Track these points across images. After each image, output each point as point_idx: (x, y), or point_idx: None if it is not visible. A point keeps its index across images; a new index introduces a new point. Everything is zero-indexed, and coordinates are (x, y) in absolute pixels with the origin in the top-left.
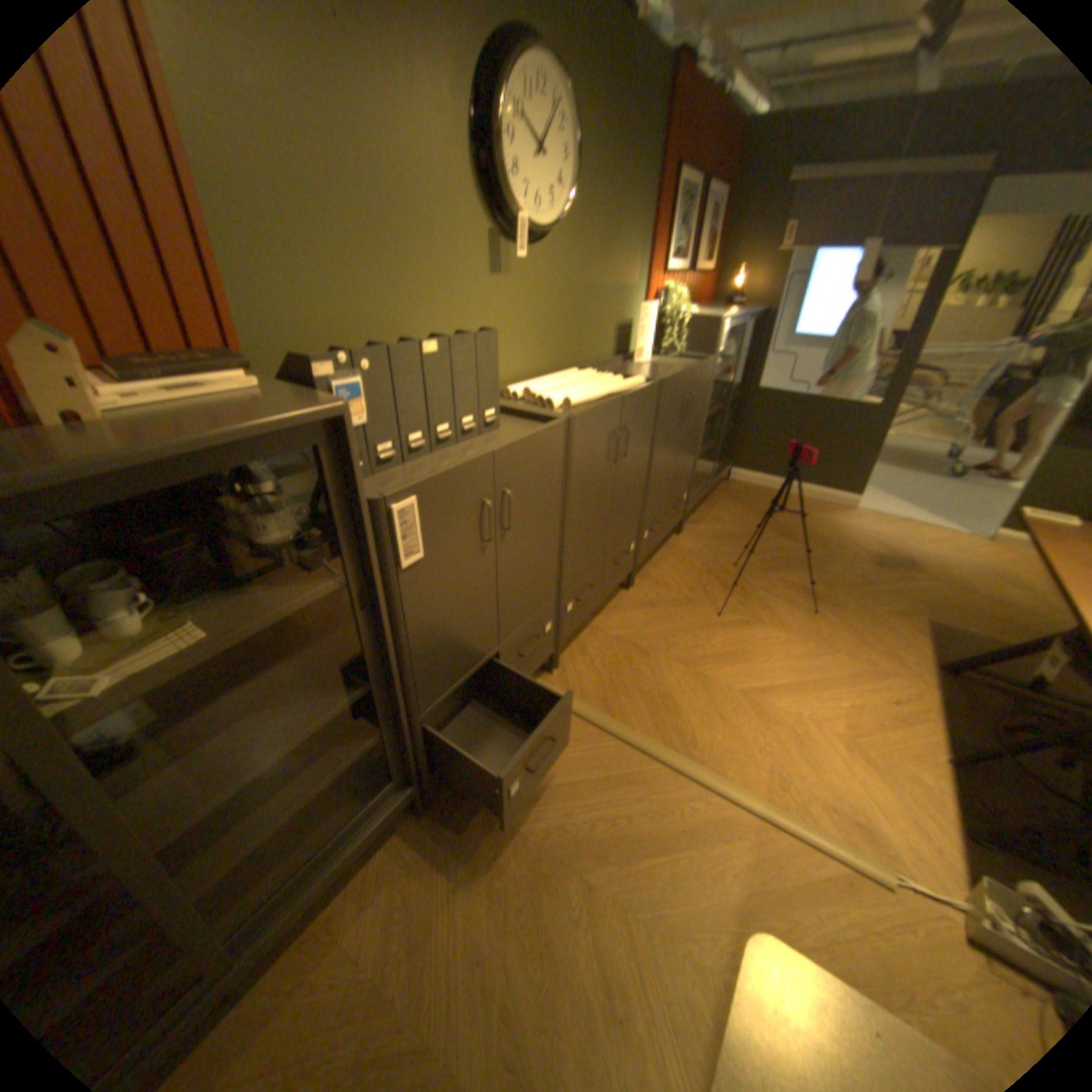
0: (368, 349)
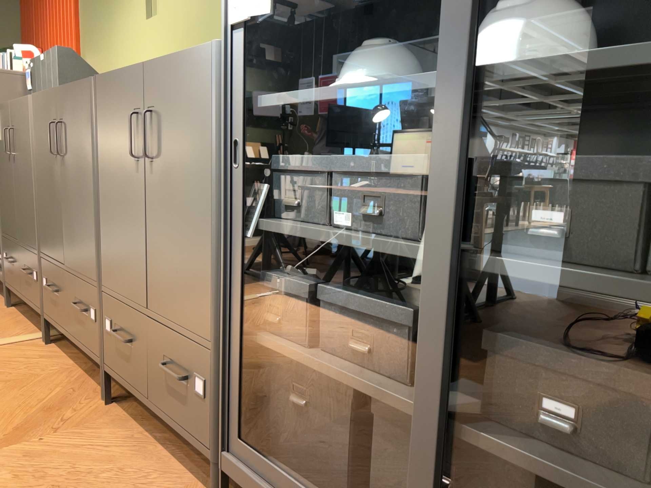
0: (33, 60)
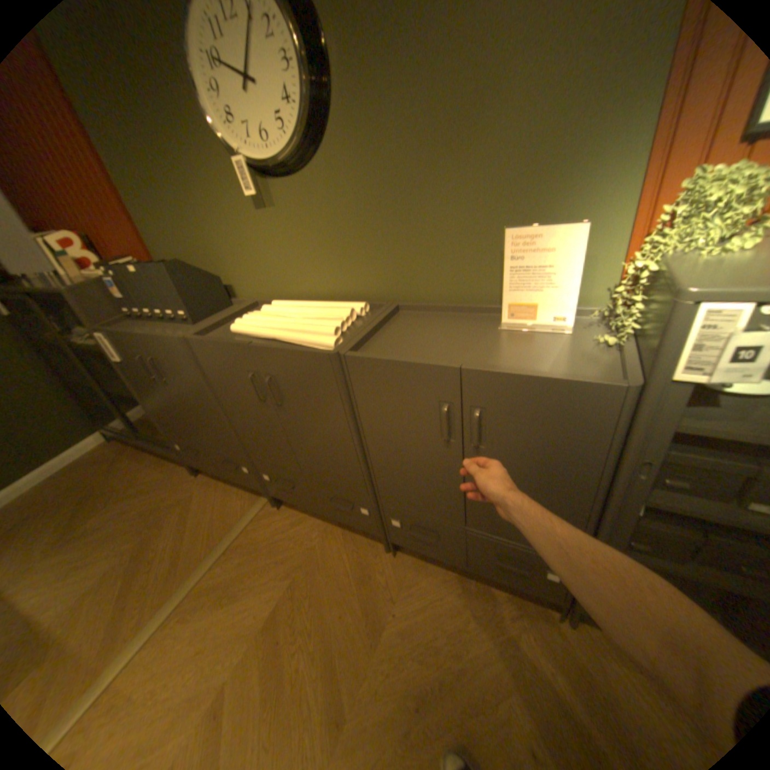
0: (110, 267)
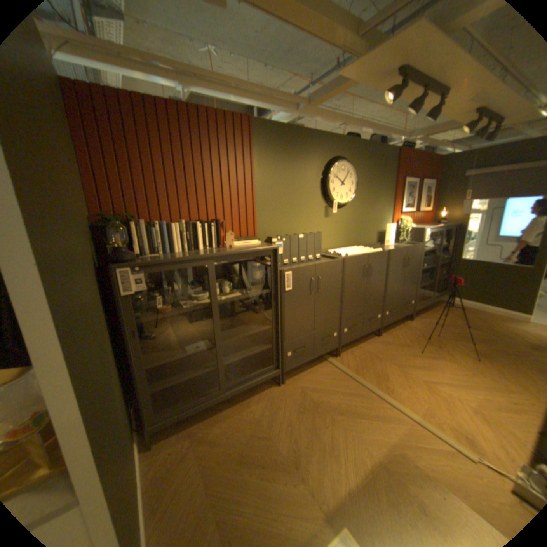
0: (285, 236)
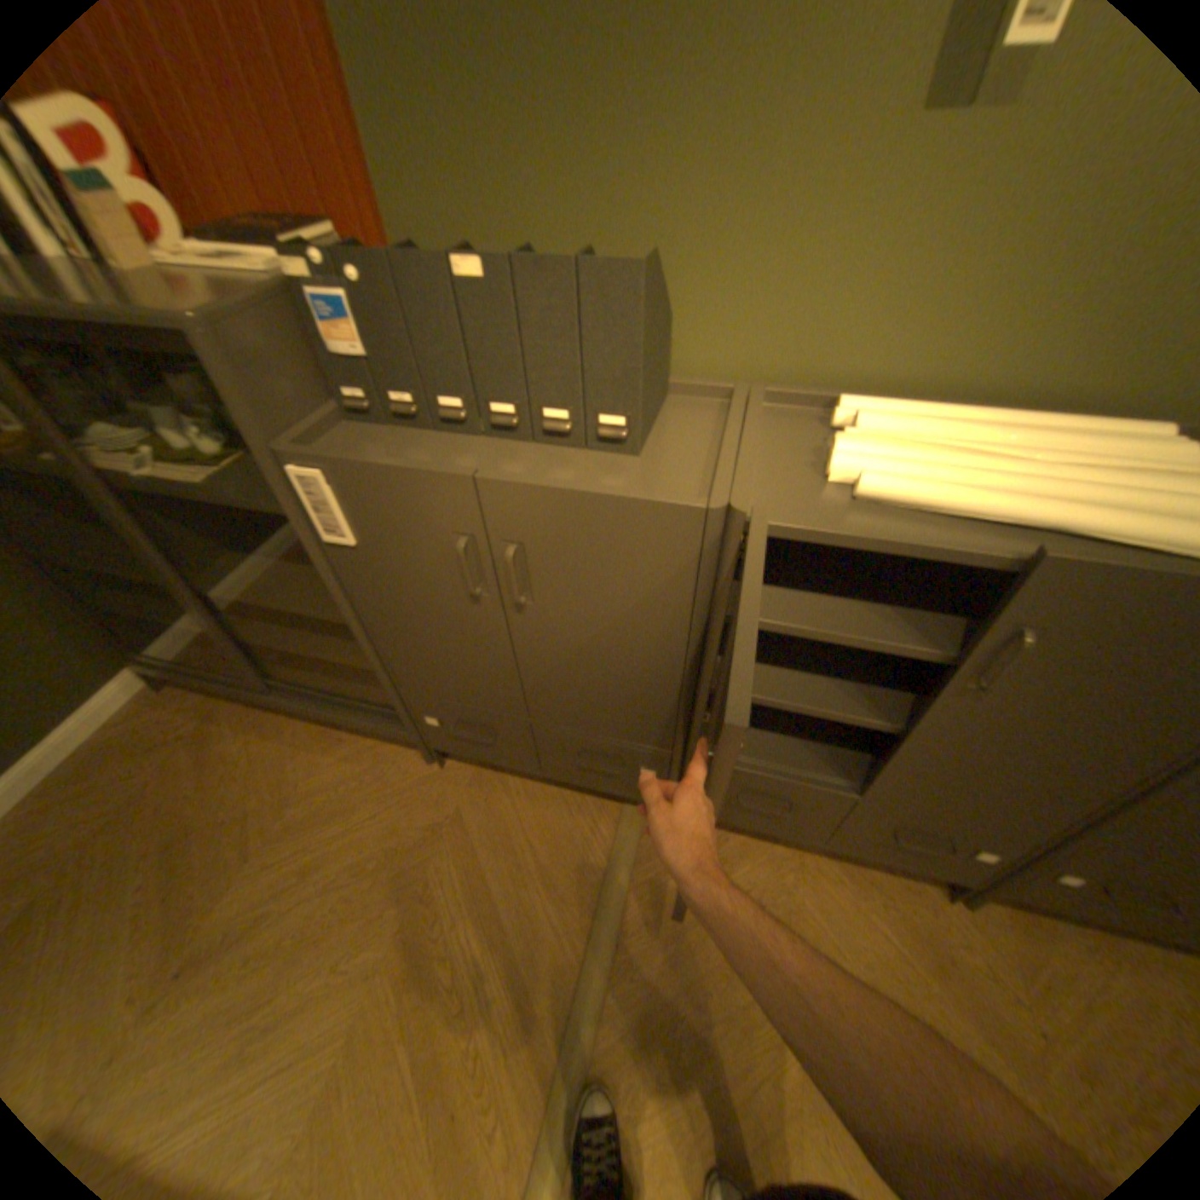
0: (356, 252)
